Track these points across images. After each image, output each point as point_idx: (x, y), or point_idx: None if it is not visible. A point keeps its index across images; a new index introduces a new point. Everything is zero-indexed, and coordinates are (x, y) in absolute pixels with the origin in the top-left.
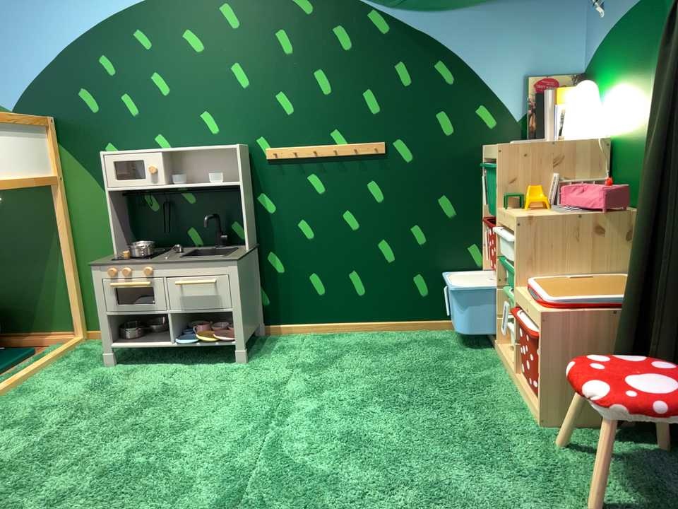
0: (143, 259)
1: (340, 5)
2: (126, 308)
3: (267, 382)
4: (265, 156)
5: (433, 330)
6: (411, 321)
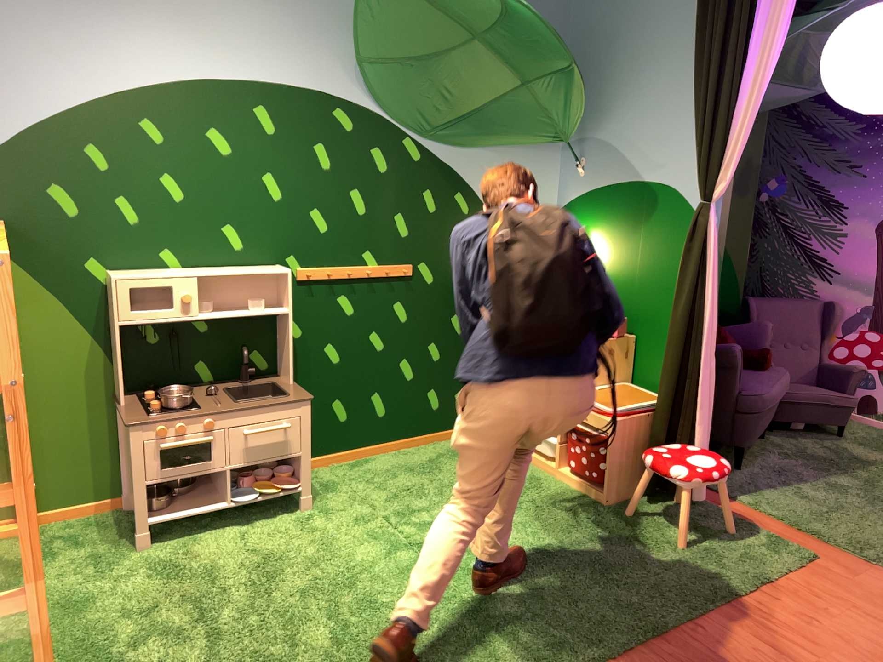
0: (193, 408)
1: (380, 132)
2: (167, 469)
3: (361, 518)
4: (297, 278)
5: (441, 439)
6: (423, 433)
